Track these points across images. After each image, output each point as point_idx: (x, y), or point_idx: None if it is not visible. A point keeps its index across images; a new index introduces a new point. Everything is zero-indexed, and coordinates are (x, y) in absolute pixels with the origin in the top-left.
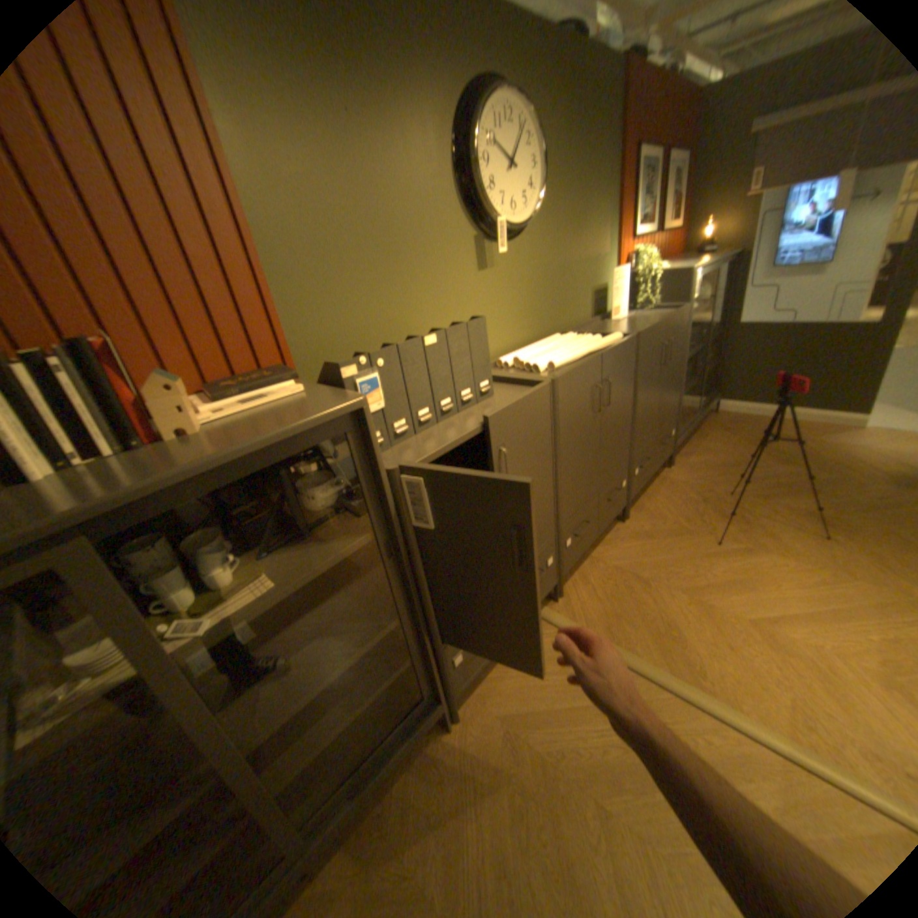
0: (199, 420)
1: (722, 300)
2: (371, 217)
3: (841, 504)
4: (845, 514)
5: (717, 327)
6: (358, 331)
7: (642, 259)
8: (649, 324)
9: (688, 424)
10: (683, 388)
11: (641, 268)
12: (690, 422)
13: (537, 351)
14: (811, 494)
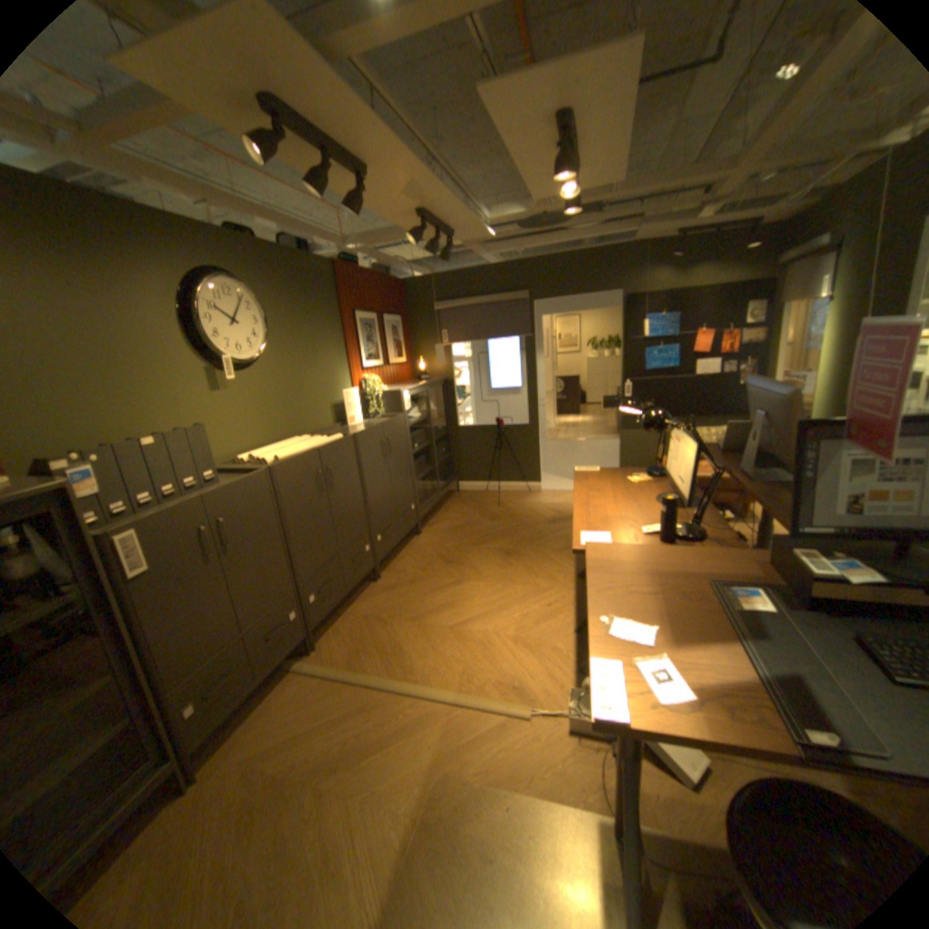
0: None
1: (444, 412)
2: (97, 353)
3: (518, 540)
4: (519, 546)
5: (443, 430)
6: (82, 436)
7: (369, 384)
8: (368, 428)
9: (429, 501)
10: (415, 473)
11: (369, 390)
12: (431, 499)
13: (272, 449)
14: (503, 538)
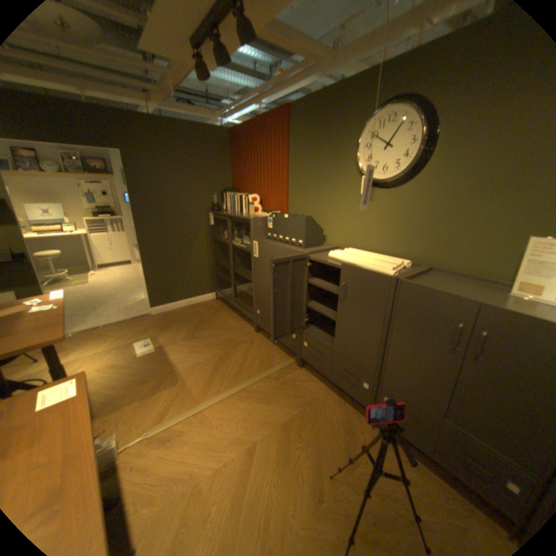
0: (253, 213)
1: None
2: (317, 174)
3: None
4: None
5: None
6: (305, 210)
7: None
8: (445, 289)
9: None
10: None
11: None
12: None
13: (358, 253)
14: None
